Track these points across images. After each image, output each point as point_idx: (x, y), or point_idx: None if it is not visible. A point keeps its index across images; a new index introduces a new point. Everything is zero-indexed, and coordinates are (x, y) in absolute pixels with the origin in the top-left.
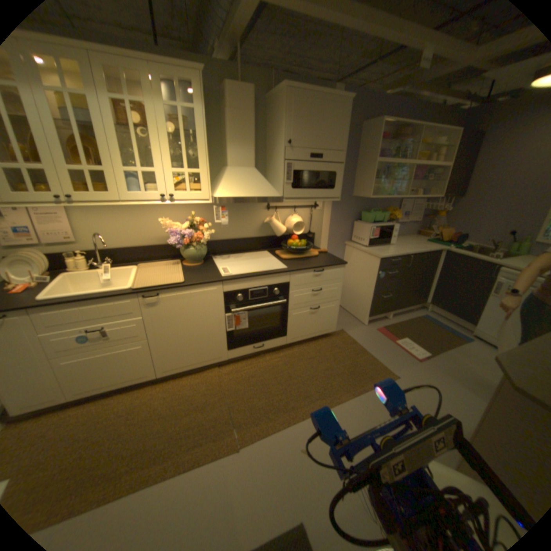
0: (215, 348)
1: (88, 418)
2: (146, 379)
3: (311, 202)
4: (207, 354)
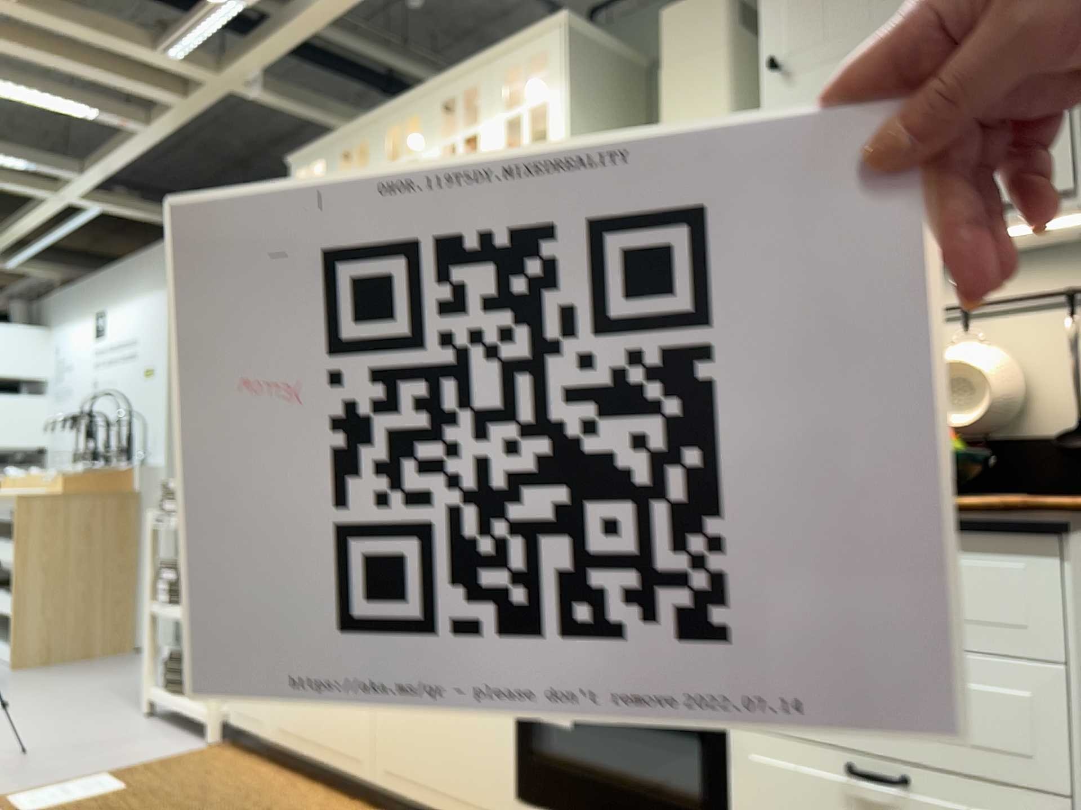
0: (485, 761)
1: (256, 788)
2: (357, 770)
3: (1074, 274)
4: (467, 774)
